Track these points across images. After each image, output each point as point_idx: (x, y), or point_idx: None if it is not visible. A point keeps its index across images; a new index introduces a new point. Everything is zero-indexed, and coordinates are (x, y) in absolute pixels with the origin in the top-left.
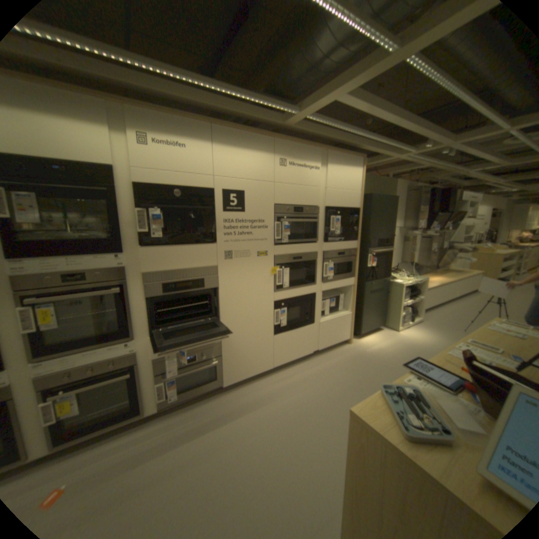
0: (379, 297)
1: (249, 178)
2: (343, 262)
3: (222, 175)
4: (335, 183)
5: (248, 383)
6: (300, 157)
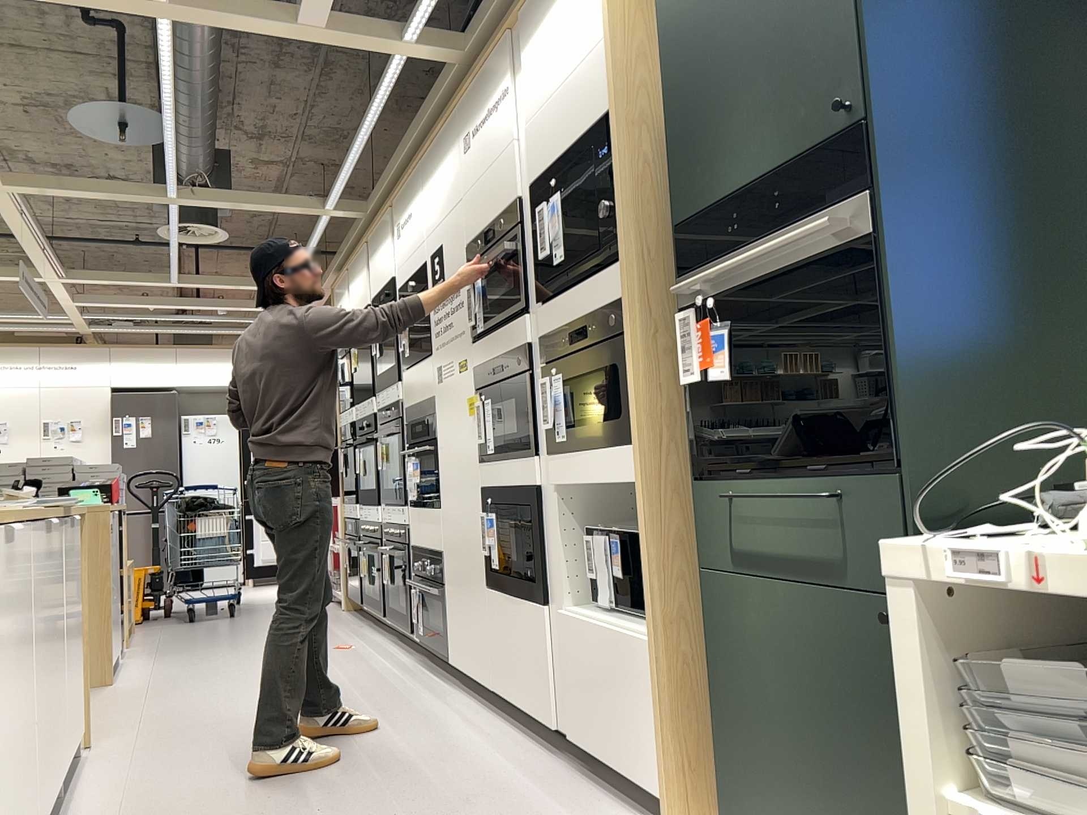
0: (830, 632)
1: (444, 214)
2: (594, 371)
3: (428, 232)
4: (541, 88)
5: (479, 698)
6: (483, 102)
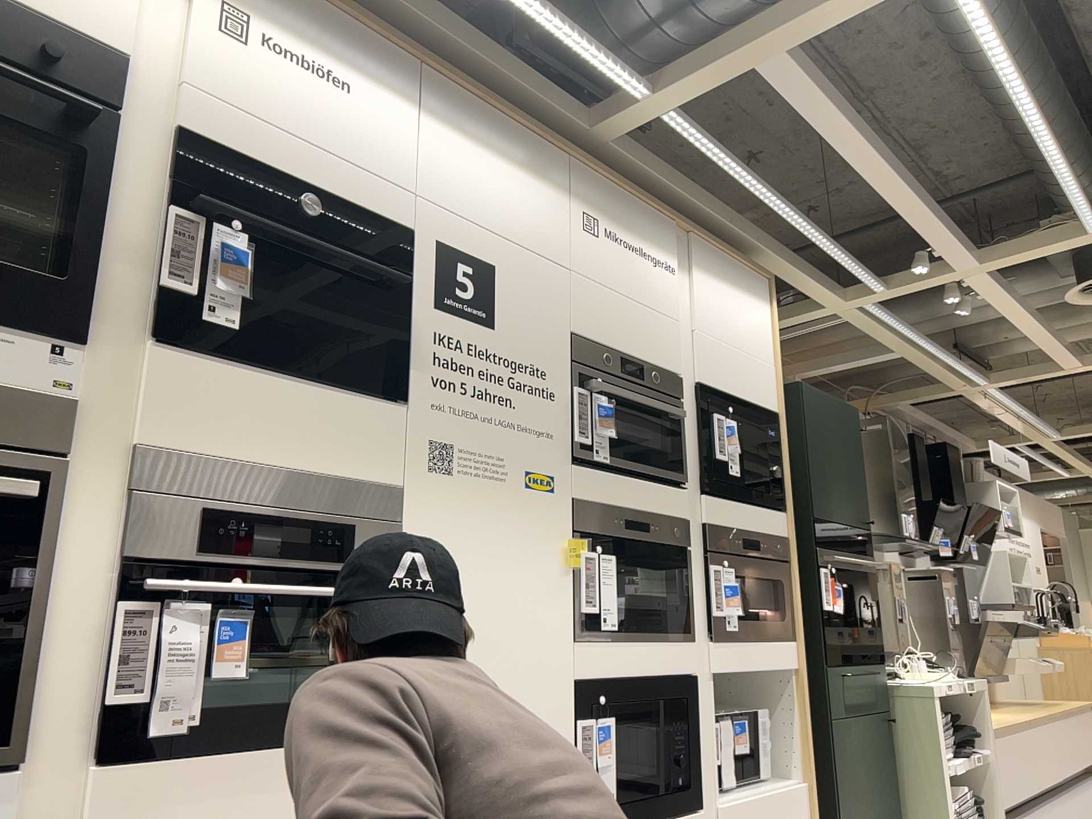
0: (868, 734)
1: (509, 233)
2: (760, 577)
3: (439, 200)
4: (715, 322)
5: None
6: (630, 226)
